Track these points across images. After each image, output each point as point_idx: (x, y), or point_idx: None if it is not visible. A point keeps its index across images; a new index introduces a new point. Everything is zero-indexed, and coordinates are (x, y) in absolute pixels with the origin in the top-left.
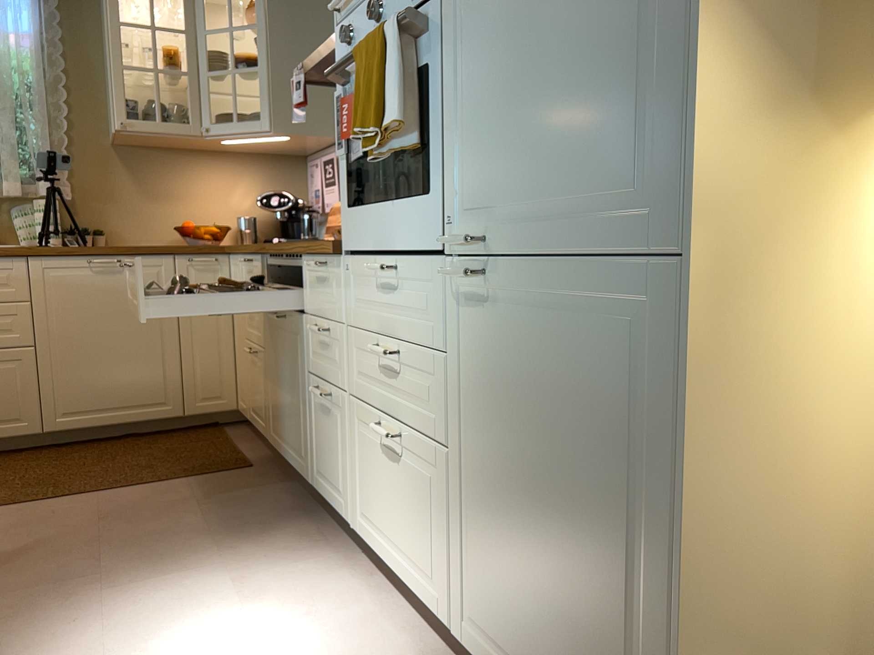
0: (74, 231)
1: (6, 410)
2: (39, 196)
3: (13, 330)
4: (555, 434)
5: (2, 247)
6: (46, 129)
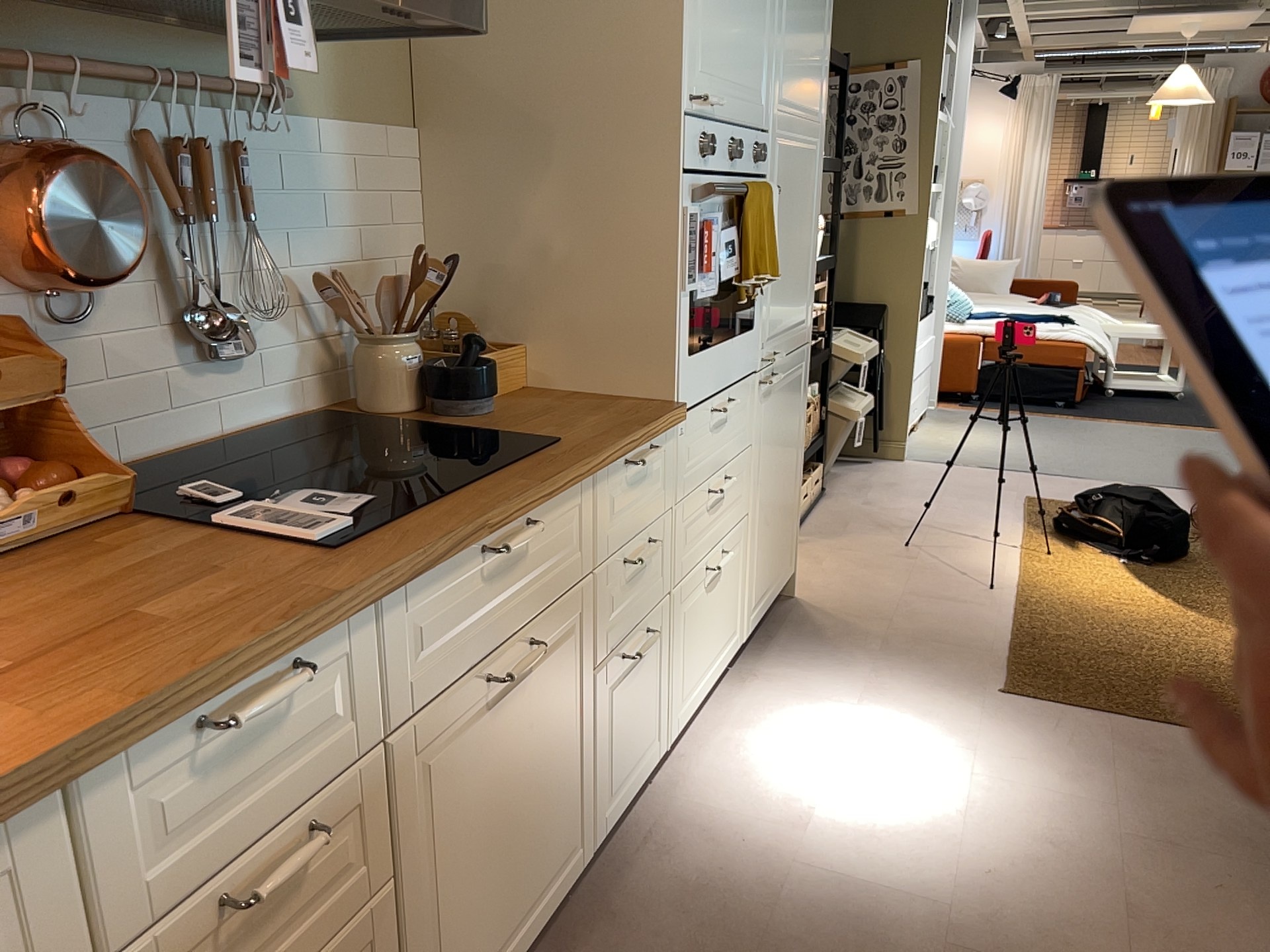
0: None
1: None
2: None
3: None
4: (784, 441)
5: None
6: None
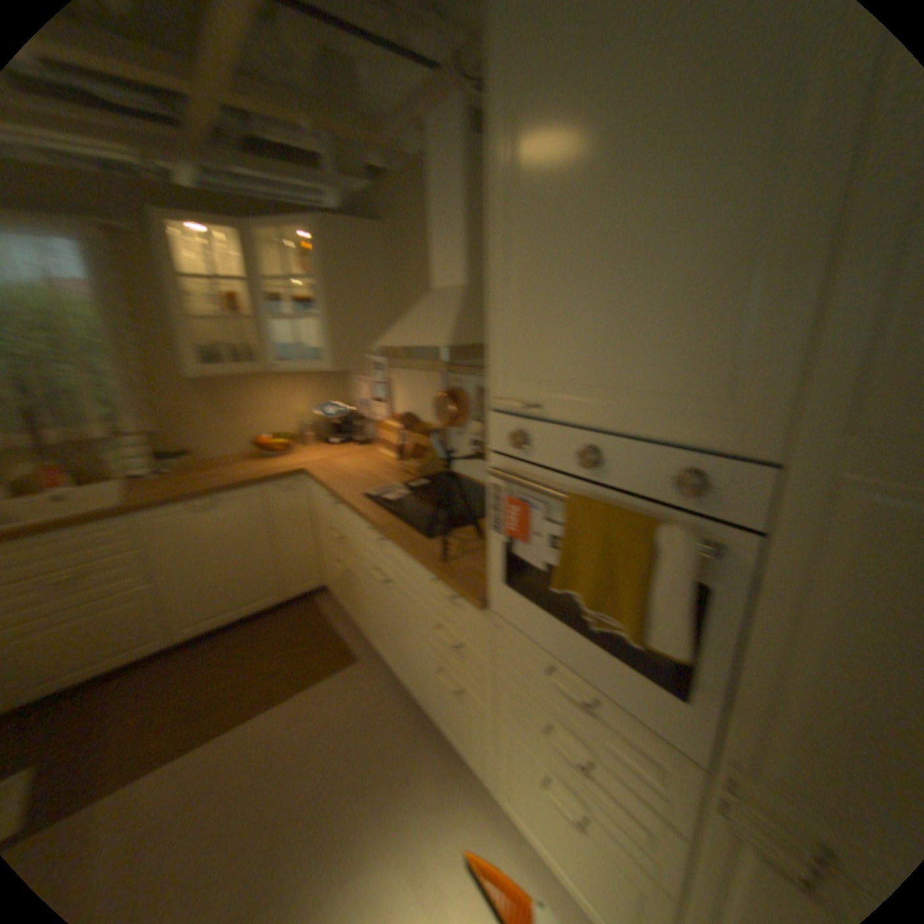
0: (153, 454)
1: (125, 640)
2: (113, 431)
3: (118, 577)
4: None
5: (92, 508)
6: (108, 371)
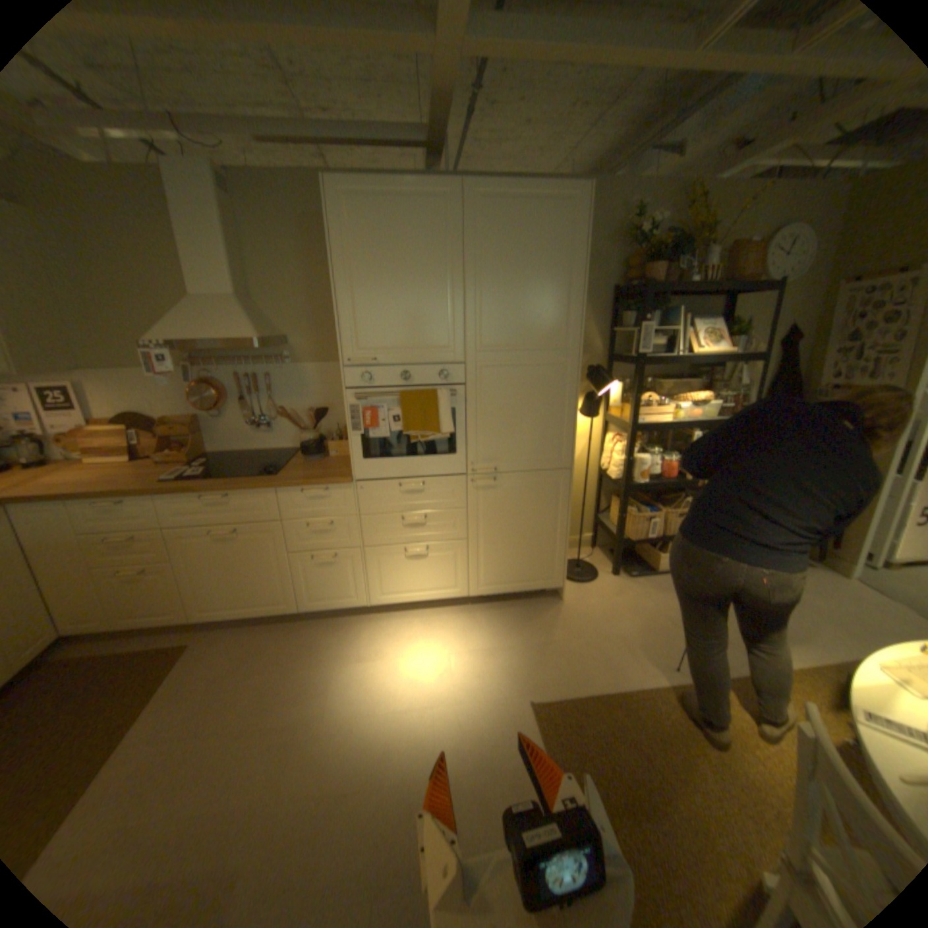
0: None
1: None
2: None
3: None
4: (522, 515)
5: None
6: None
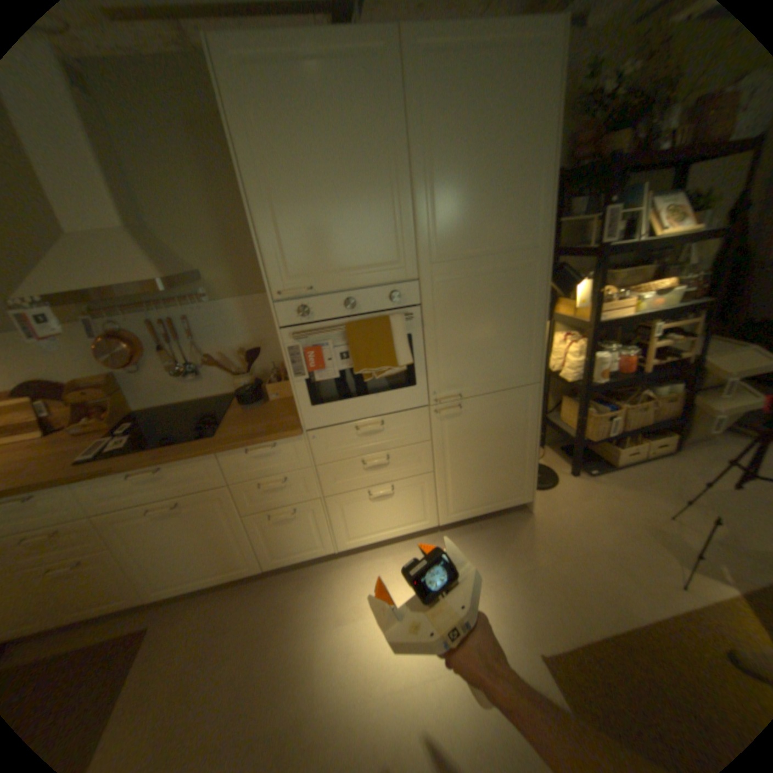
0: None
1: None
2: None
3: None
4: (492, 438)
5: None
6: None
